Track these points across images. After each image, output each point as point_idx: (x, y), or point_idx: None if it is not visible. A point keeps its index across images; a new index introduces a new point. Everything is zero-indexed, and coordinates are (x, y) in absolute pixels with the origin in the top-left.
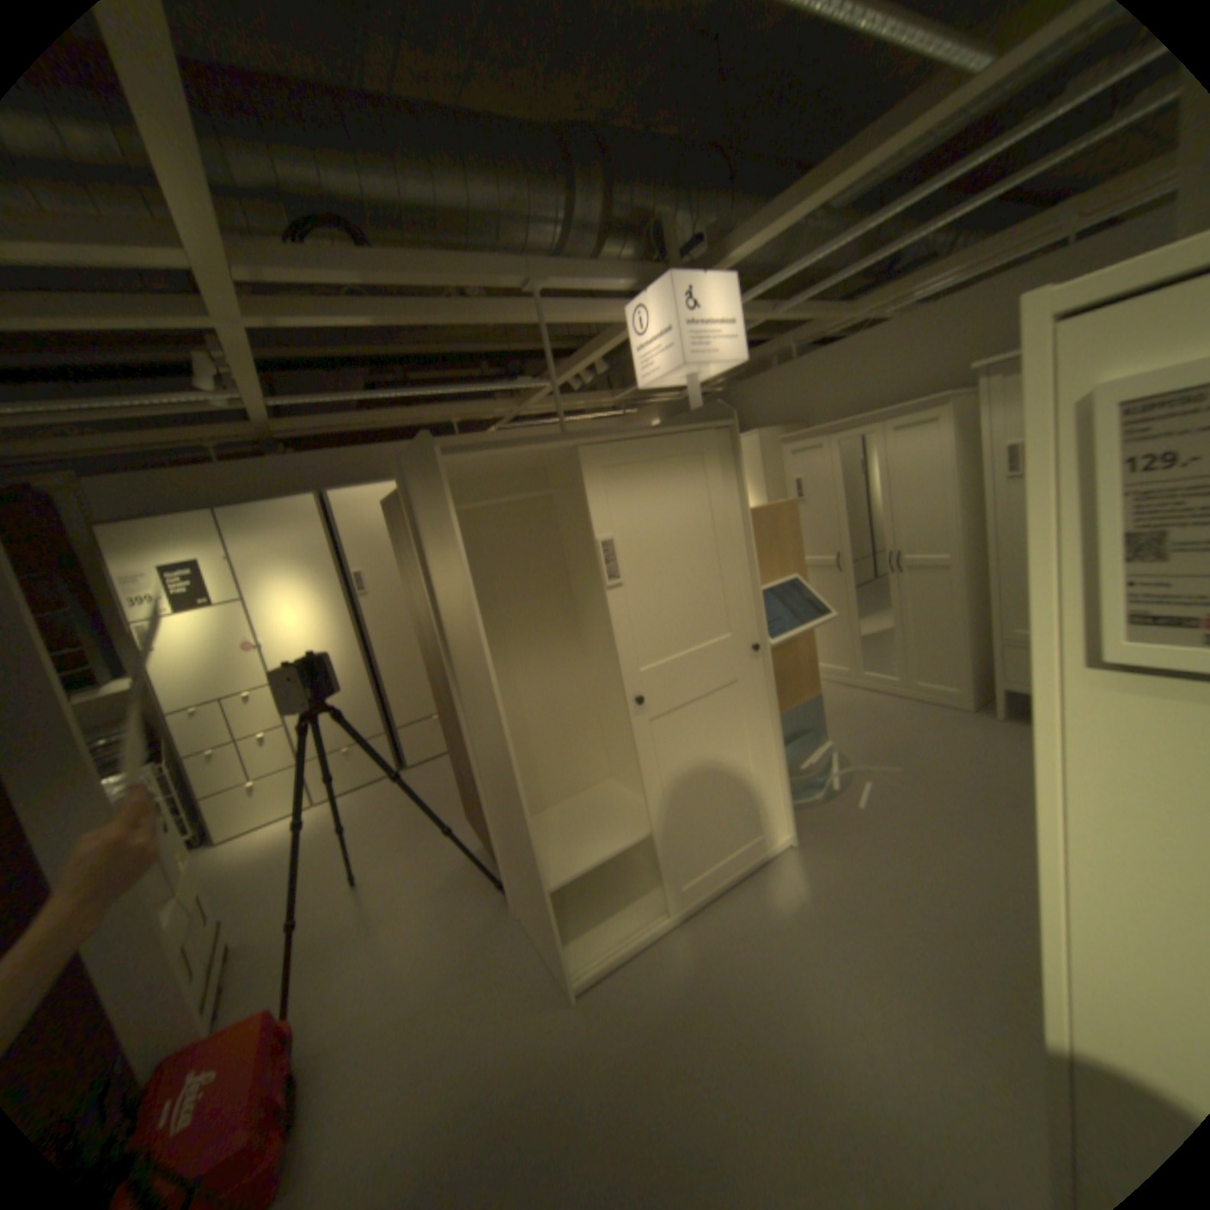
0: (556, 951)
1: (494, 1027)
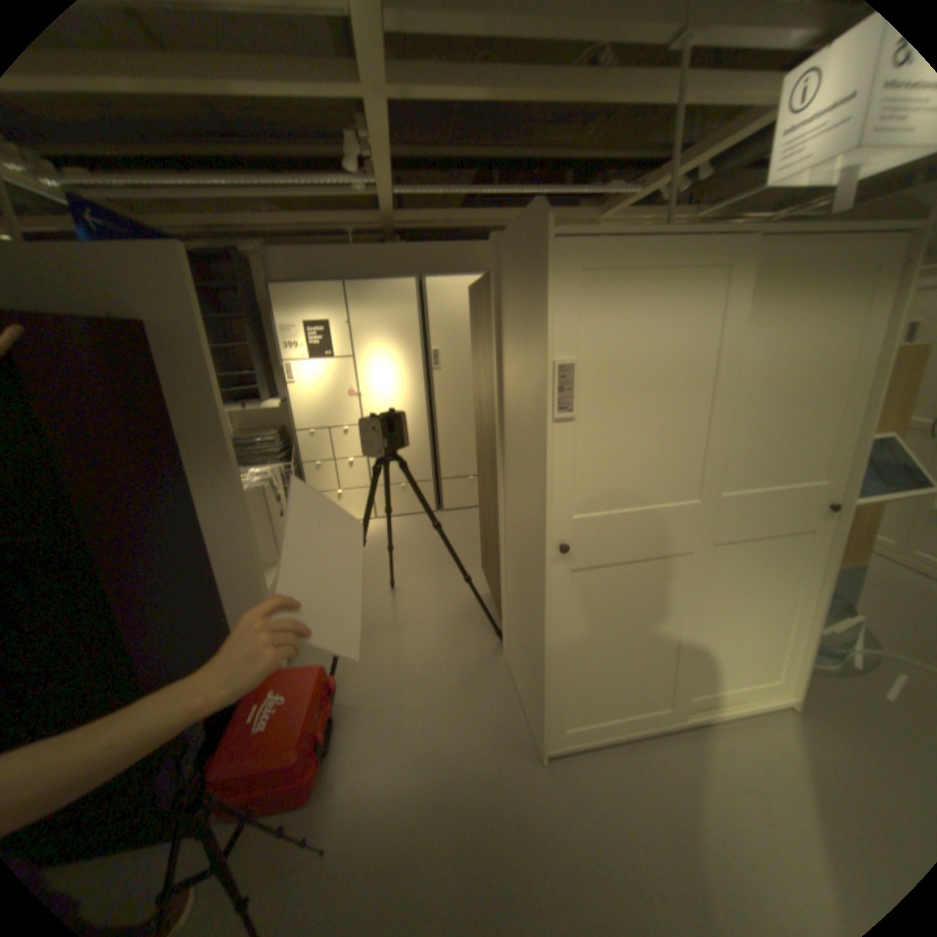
0: (543, 722)
1: (477, 751)
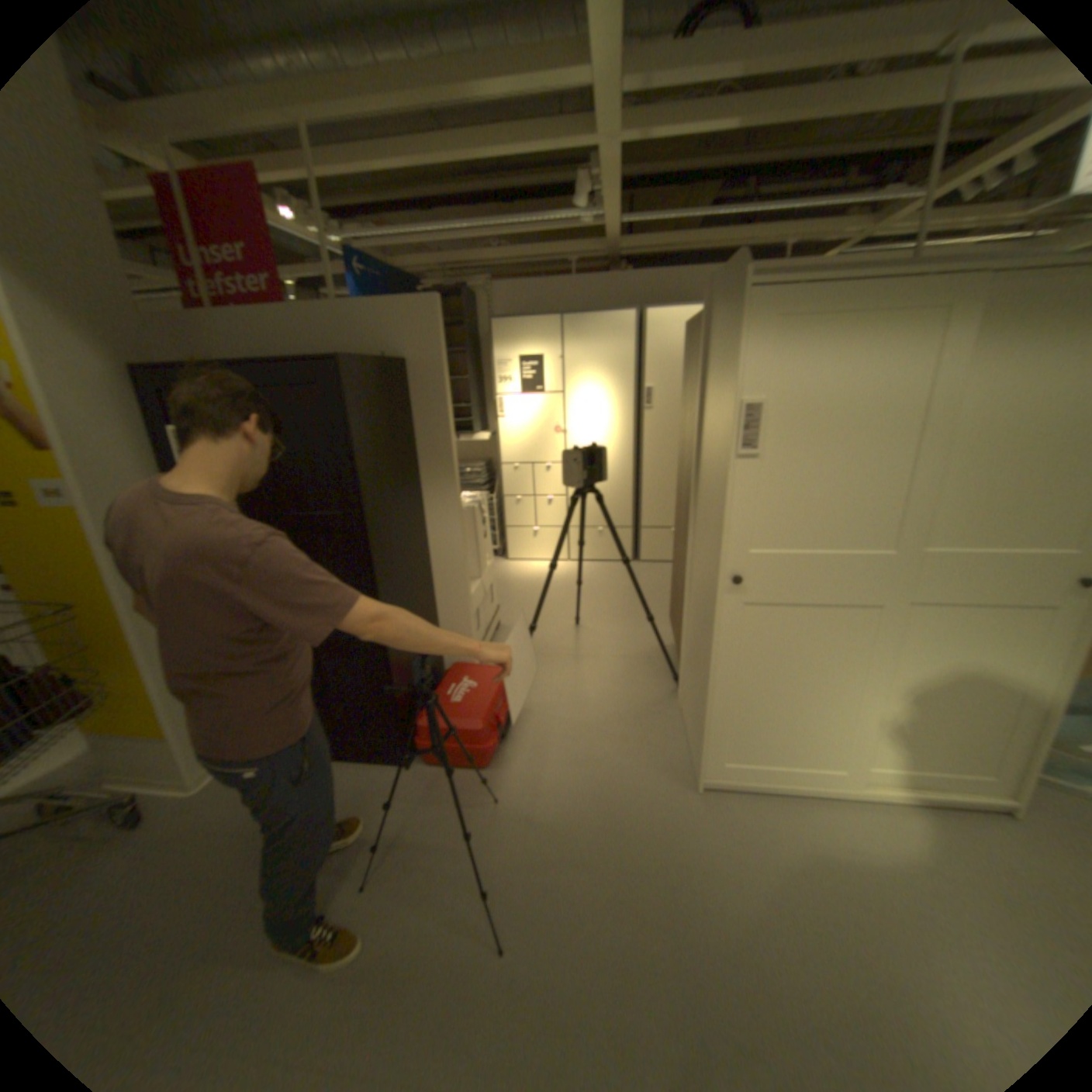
0: (703, 749)
1: (638, 769)
